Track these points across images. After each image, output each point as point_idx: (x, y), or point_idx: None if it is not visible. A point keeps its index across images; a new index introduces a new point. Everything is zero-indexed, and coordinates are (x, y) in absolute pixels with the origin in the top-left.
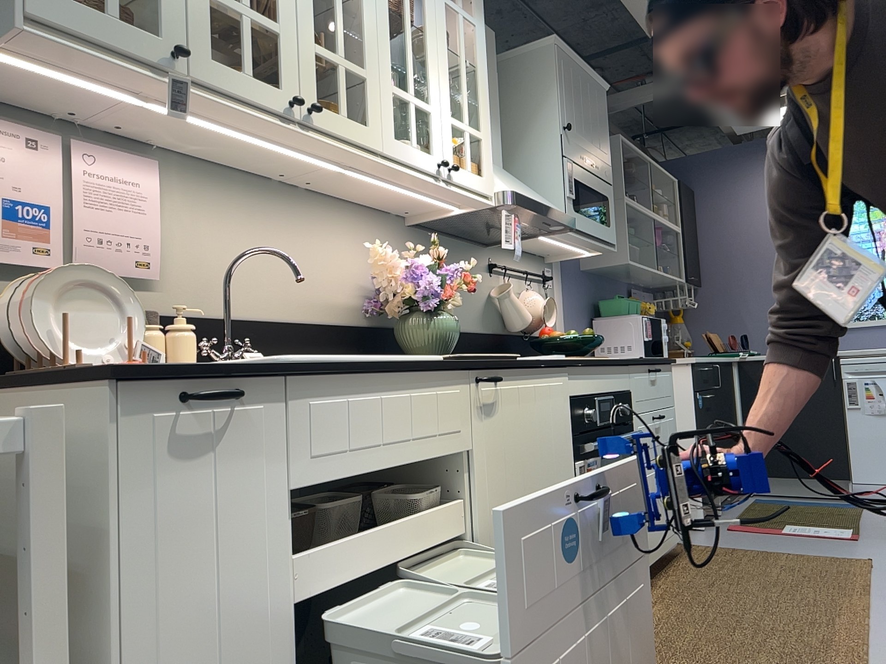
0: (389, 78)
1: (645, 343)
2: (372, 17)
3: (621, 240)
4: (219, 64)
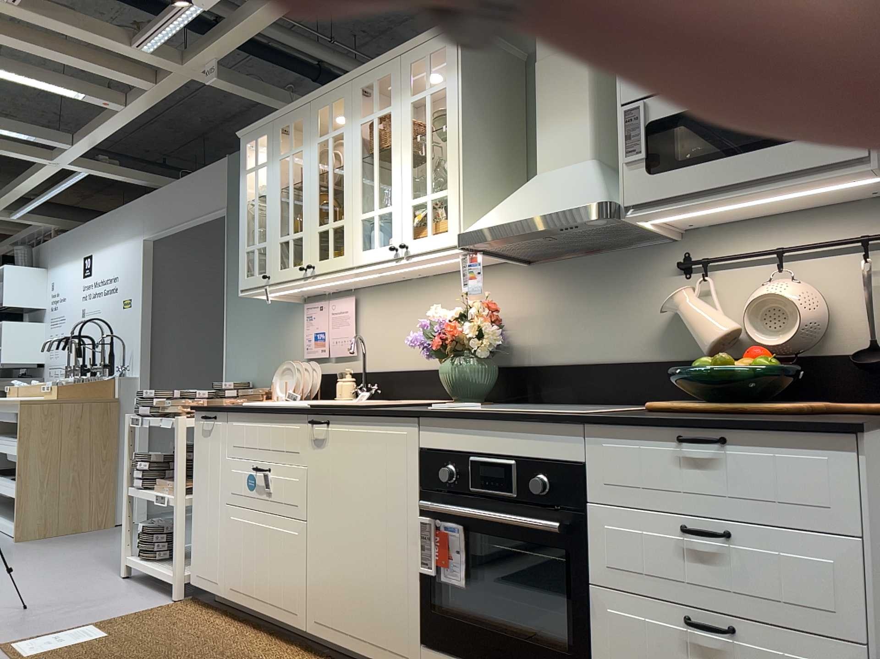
0: (358, 211)
1: None
2: (348, 179)
3: None
4: (281, 270)
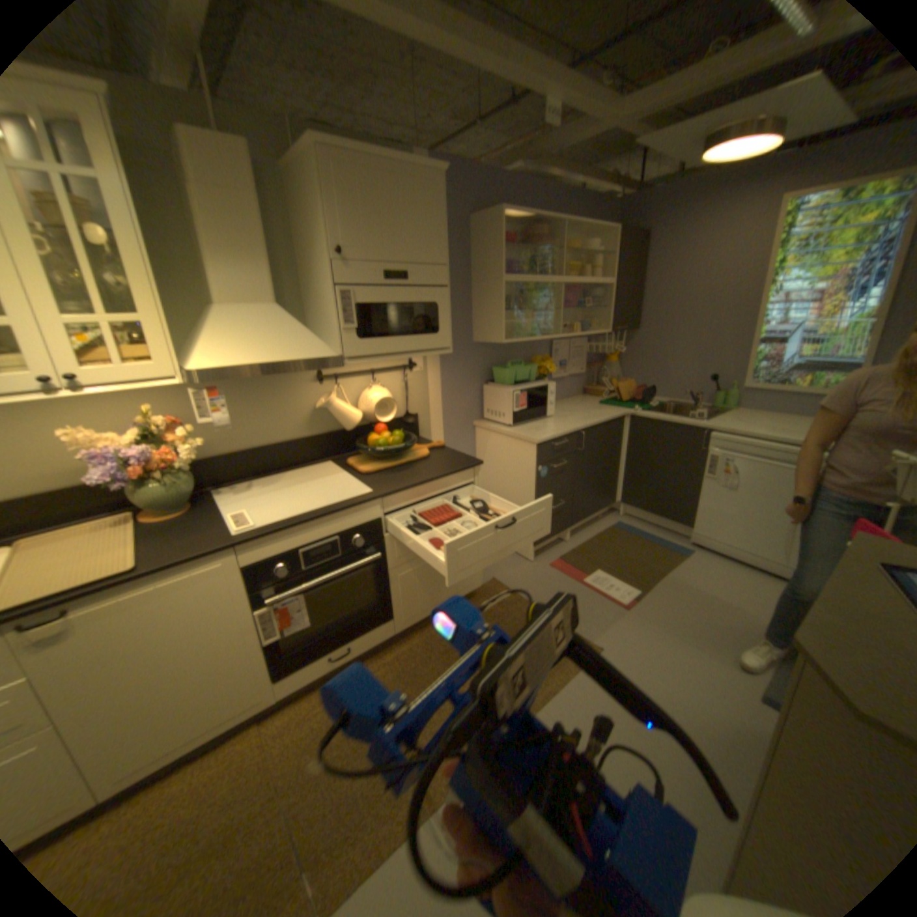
0: None
1: (514, 414)
2: None
3: (498, 321)
4: None
